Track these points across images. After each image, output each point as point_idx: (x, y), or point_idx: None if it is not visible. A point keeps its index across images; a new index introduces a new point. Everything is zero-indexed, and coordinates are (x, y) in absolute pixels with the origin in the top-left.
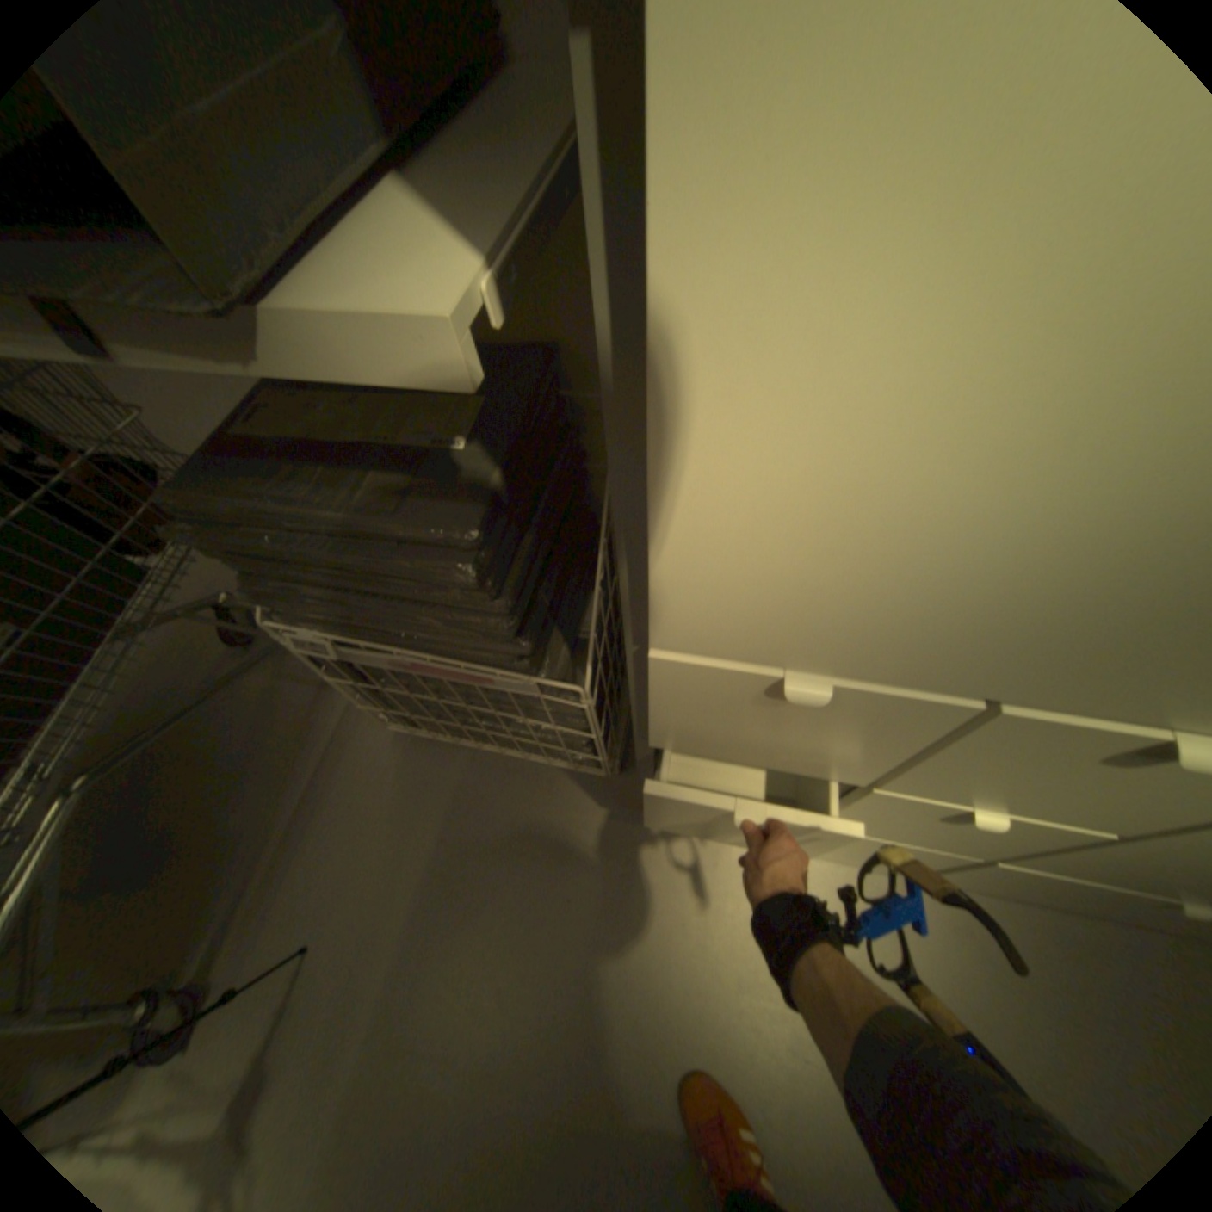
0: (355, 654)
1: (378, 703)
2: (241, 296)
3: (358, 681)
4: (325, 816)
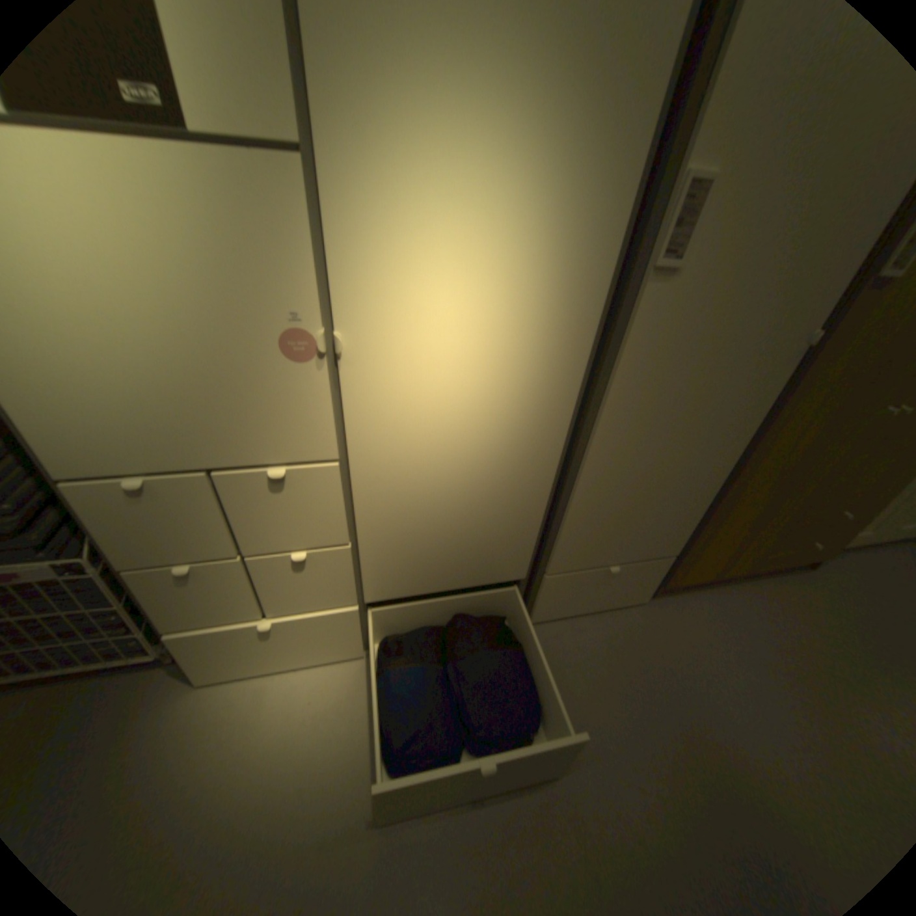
0: None
1: None
2: None
3: None
4: None
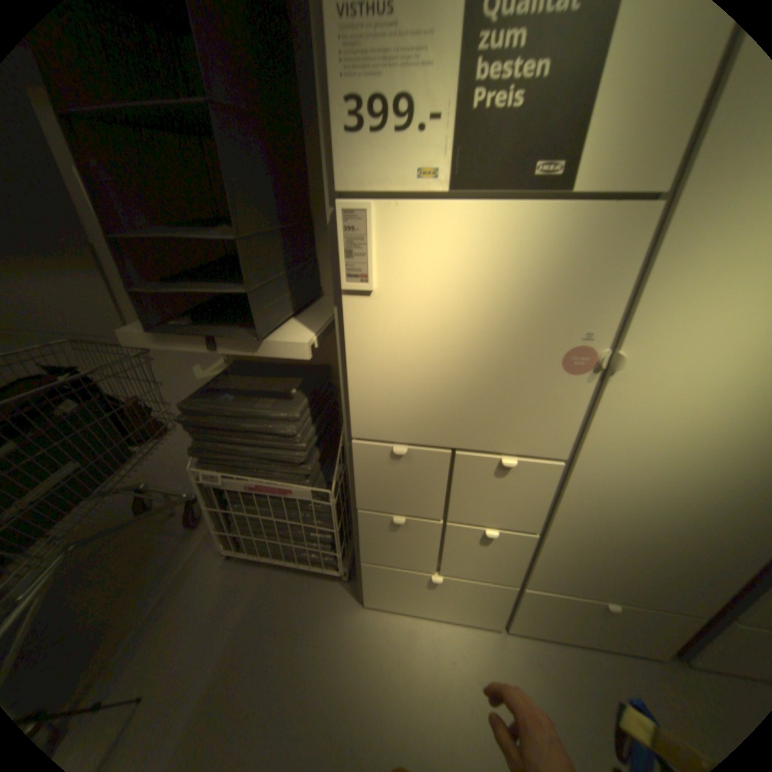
0: (229, 483)
1: (223, 530)
2: (263, 337)
3: (220, 509)
4: (170, 612)
